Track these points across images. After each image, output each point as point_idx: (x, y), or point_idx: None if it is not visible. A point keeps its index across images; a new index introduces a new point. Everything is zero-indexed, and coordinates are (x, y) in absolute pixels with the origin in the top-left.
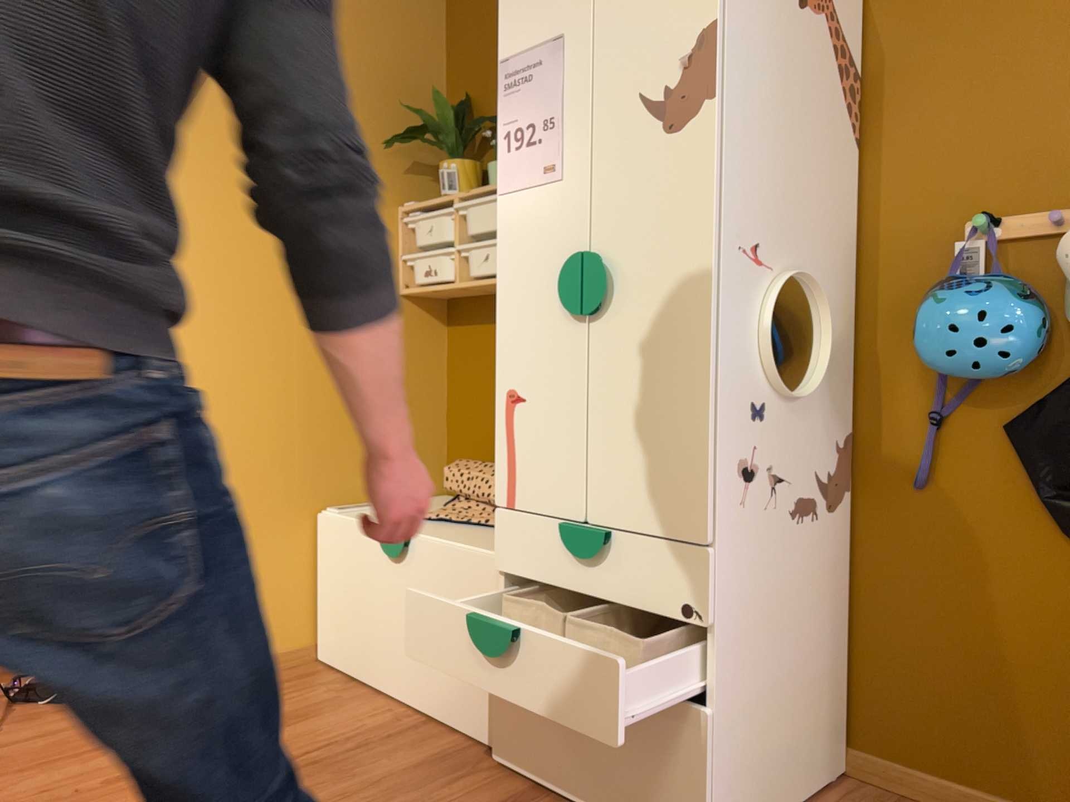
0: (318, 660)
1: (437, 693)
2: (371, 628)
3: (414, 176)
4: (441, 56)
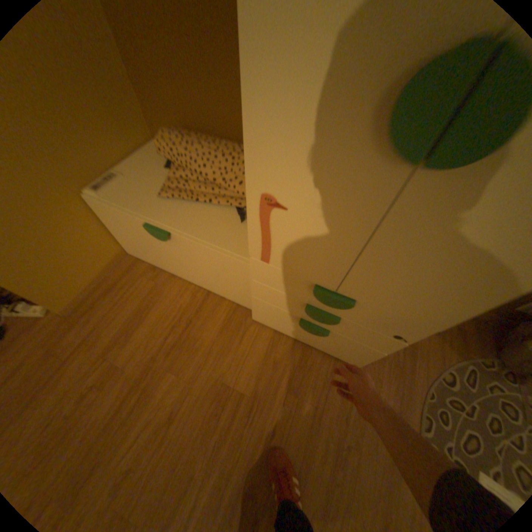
0: (129, 253)
1: (211, 287)
2: (159, 256)
3: None
4: None
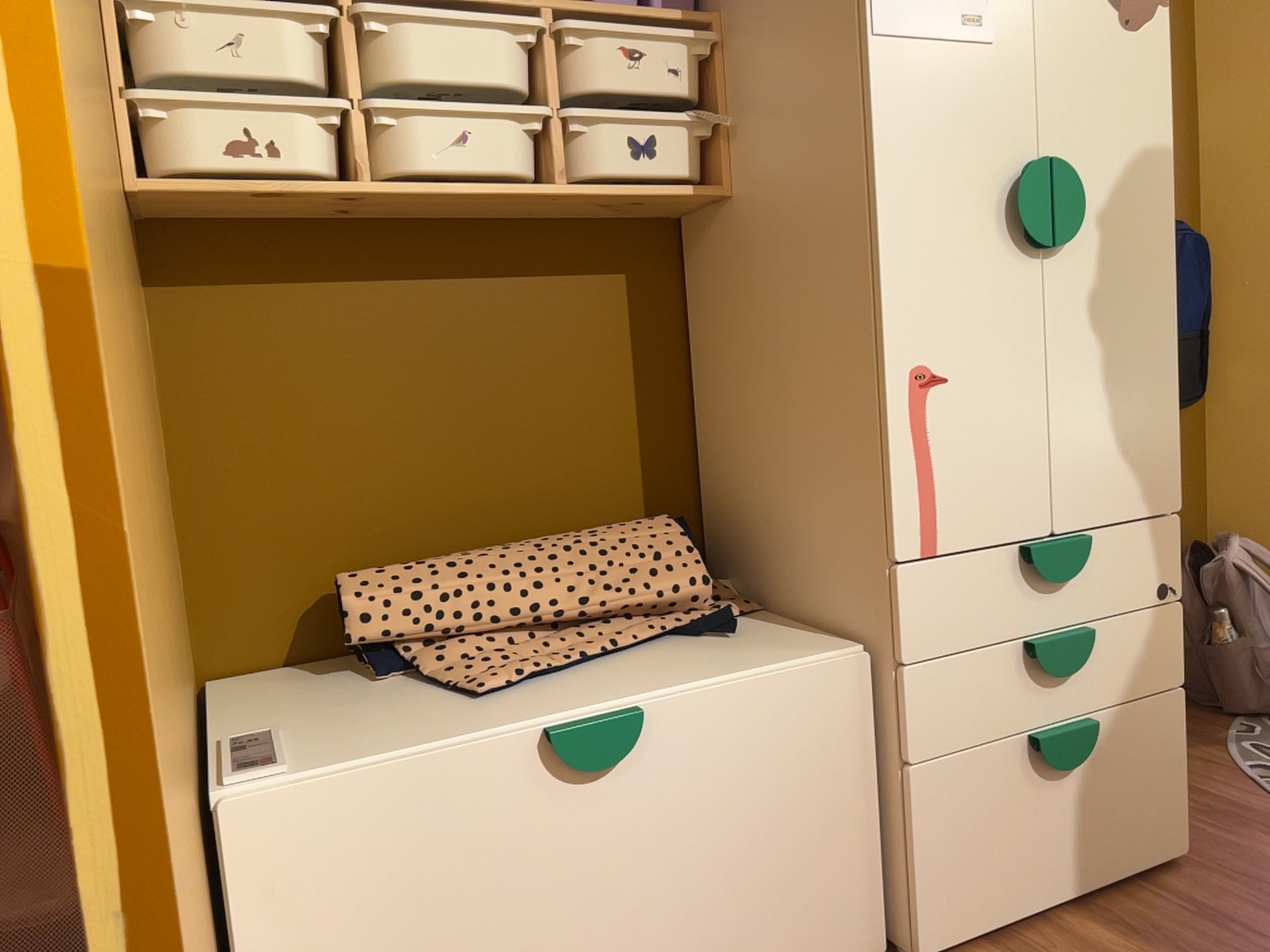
0: None
1: None
2: None
3: None
4: None
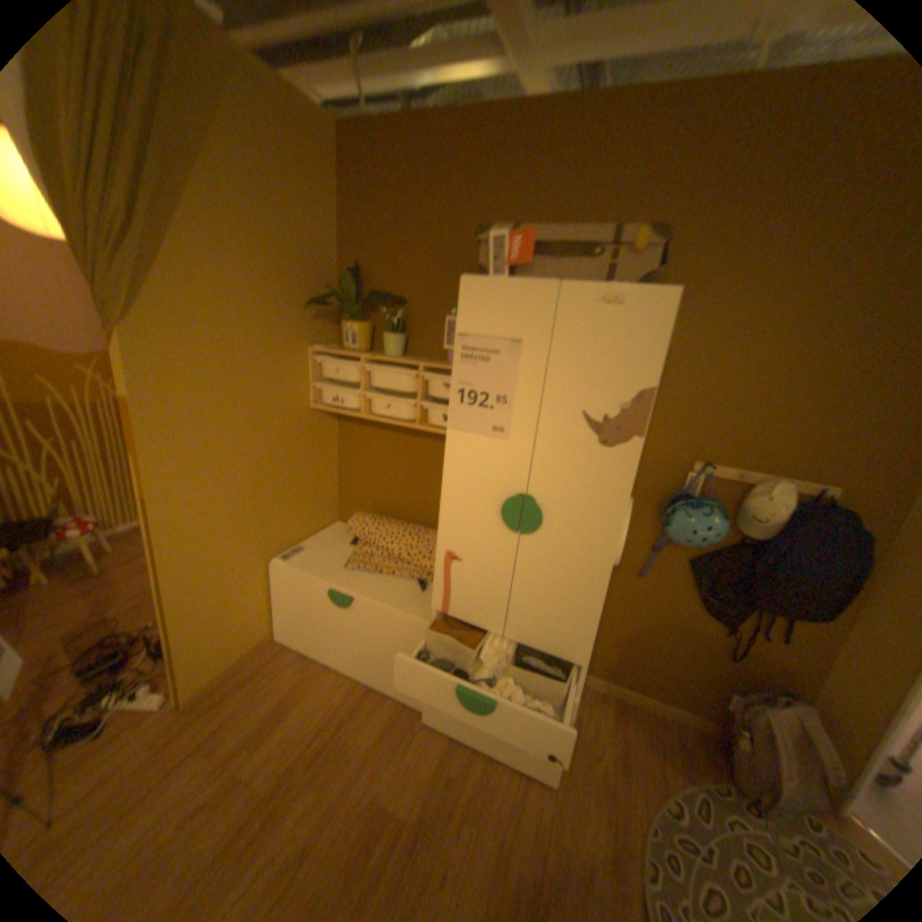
0: (275, 639)
1: (375, 677)
2: (321, 635)
3: (317, 321)
4: (333, 223)
